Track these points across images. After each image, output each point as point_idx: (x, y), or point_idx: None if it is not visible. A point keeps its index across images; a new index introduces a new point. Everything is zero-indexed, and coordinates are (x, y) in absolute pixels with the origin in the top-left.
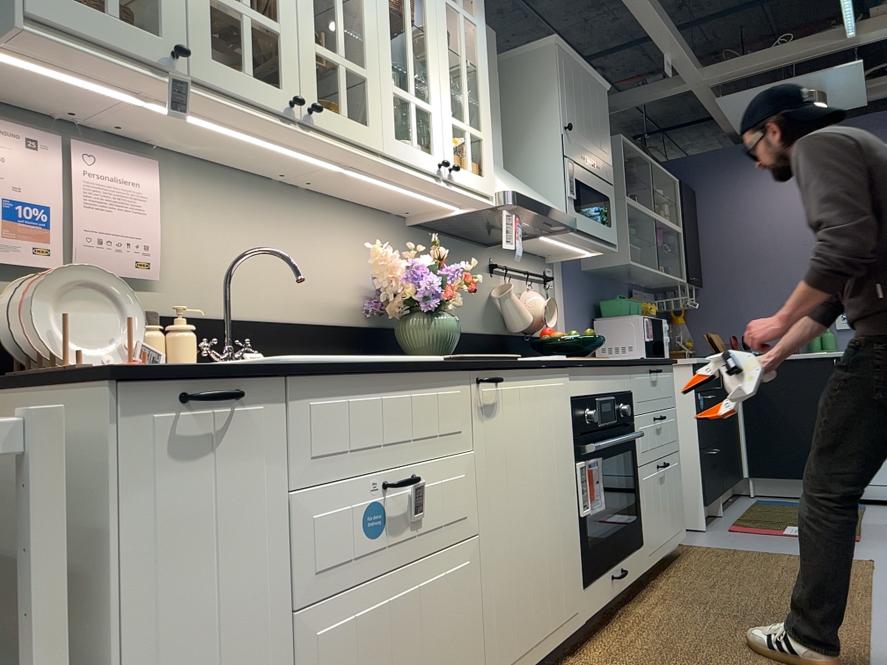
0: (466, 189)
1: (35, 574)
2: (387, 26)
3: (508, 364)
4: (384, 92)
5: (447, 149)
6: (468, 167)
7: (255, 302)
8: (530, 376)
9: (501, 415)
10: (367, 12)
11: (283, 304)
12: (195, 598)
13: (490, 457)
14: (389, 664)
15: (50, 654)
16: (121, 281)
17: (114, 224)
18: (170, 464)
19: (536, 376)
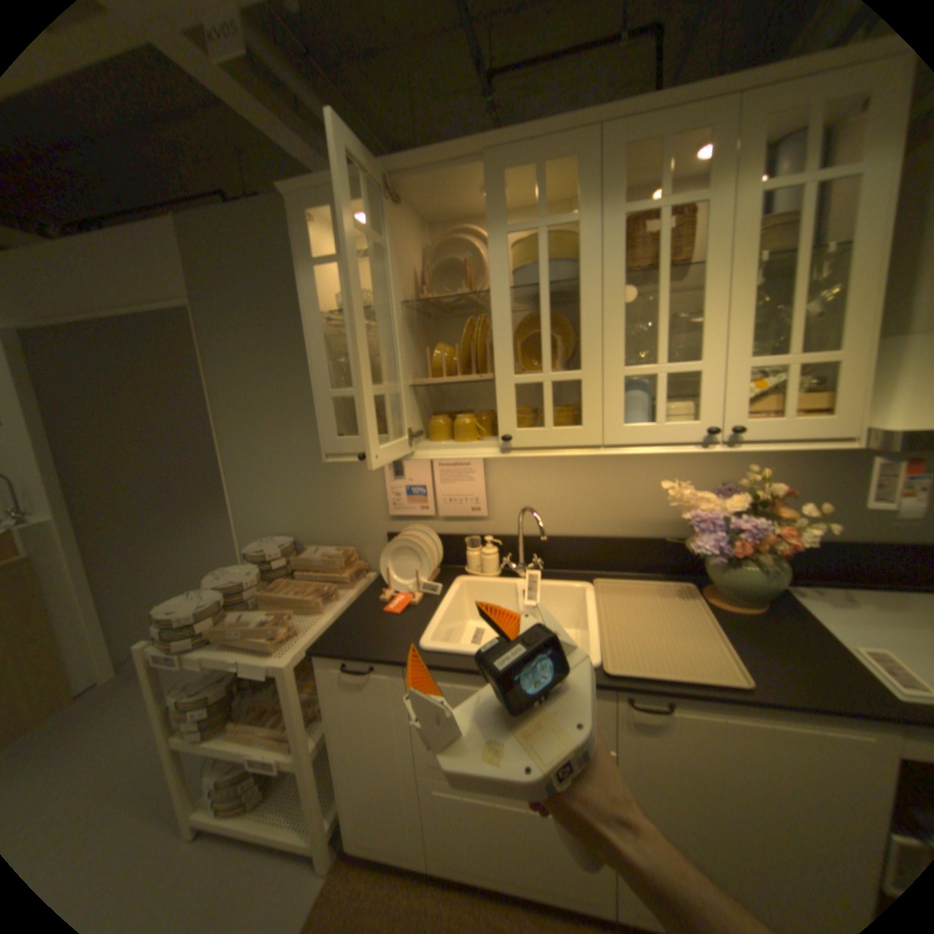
0: (781, 440)
1: (288, 720)
2: (620, 303)
3: (695, 698)
4: (609, 381)
5: (752, 393)
6: (796, 407)
7: (563, 523)
8: (759, 715)
9: (677, 739)
10: (584, 307)
11: (591, 524)
12: (361, 748)
13: (646, 767)
14: (495, 838)
15: (301, 743)
16: (431, 540)
17: (457, 489)
18: (343, 692)
19: (777, 717)
